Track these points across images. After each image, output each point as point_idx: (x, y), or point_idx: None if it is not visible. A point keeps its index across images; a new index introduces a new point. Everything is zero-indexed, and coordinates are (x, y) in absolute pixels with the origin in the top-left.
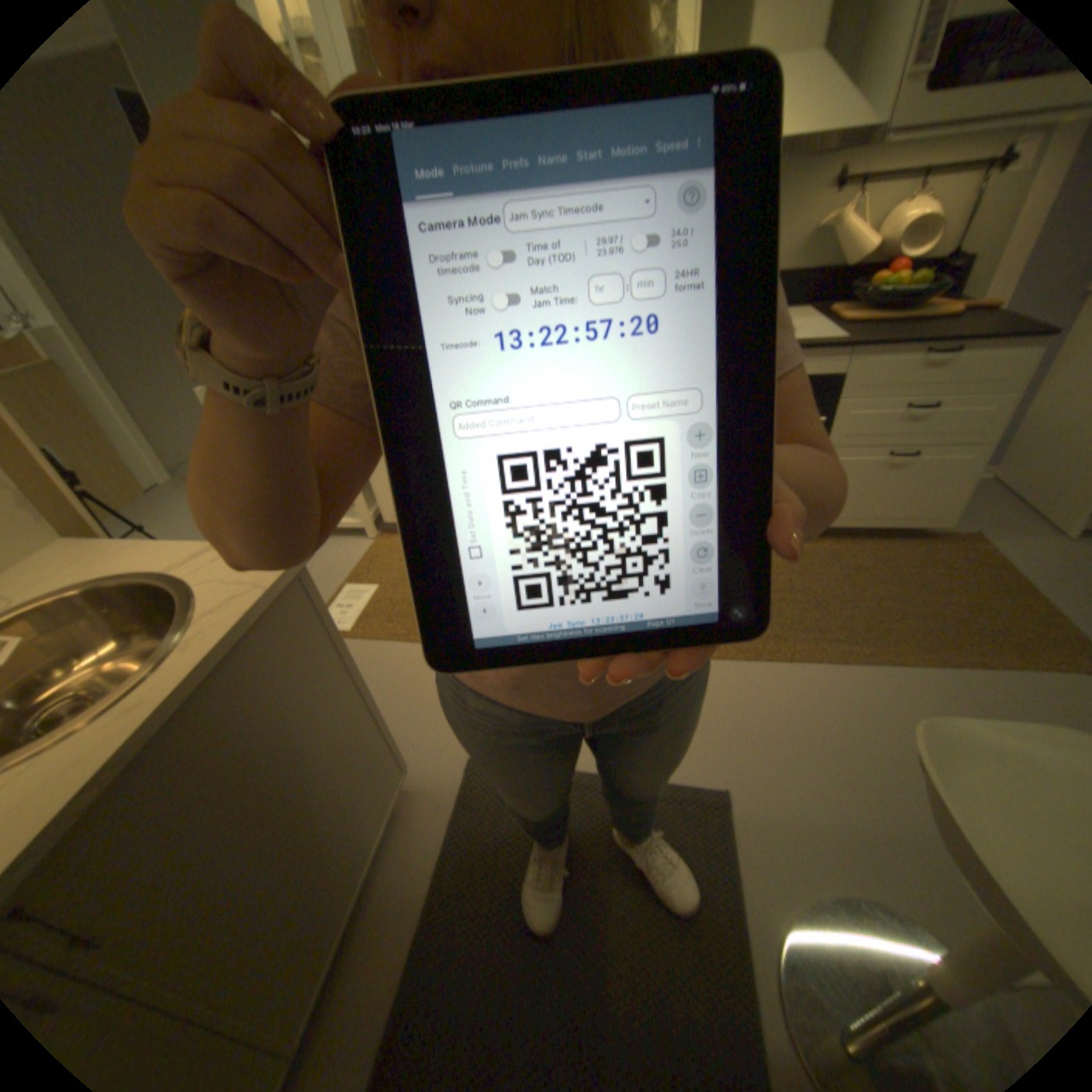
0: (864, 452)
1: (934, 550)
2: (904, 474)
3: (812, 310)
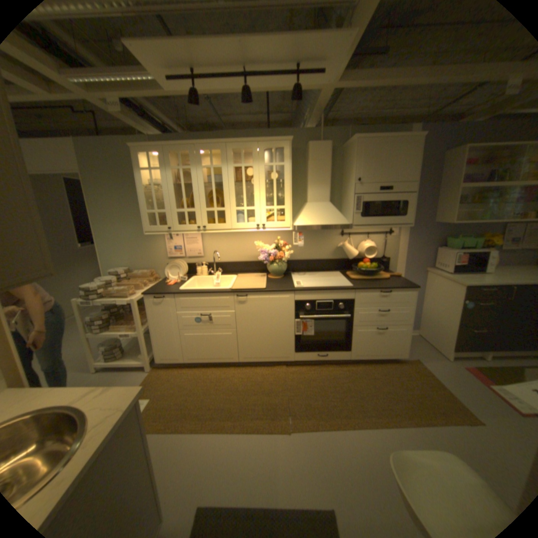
0: (367, 328)
1: (403, 369)
2: (384, 336)
3: (340, 273)
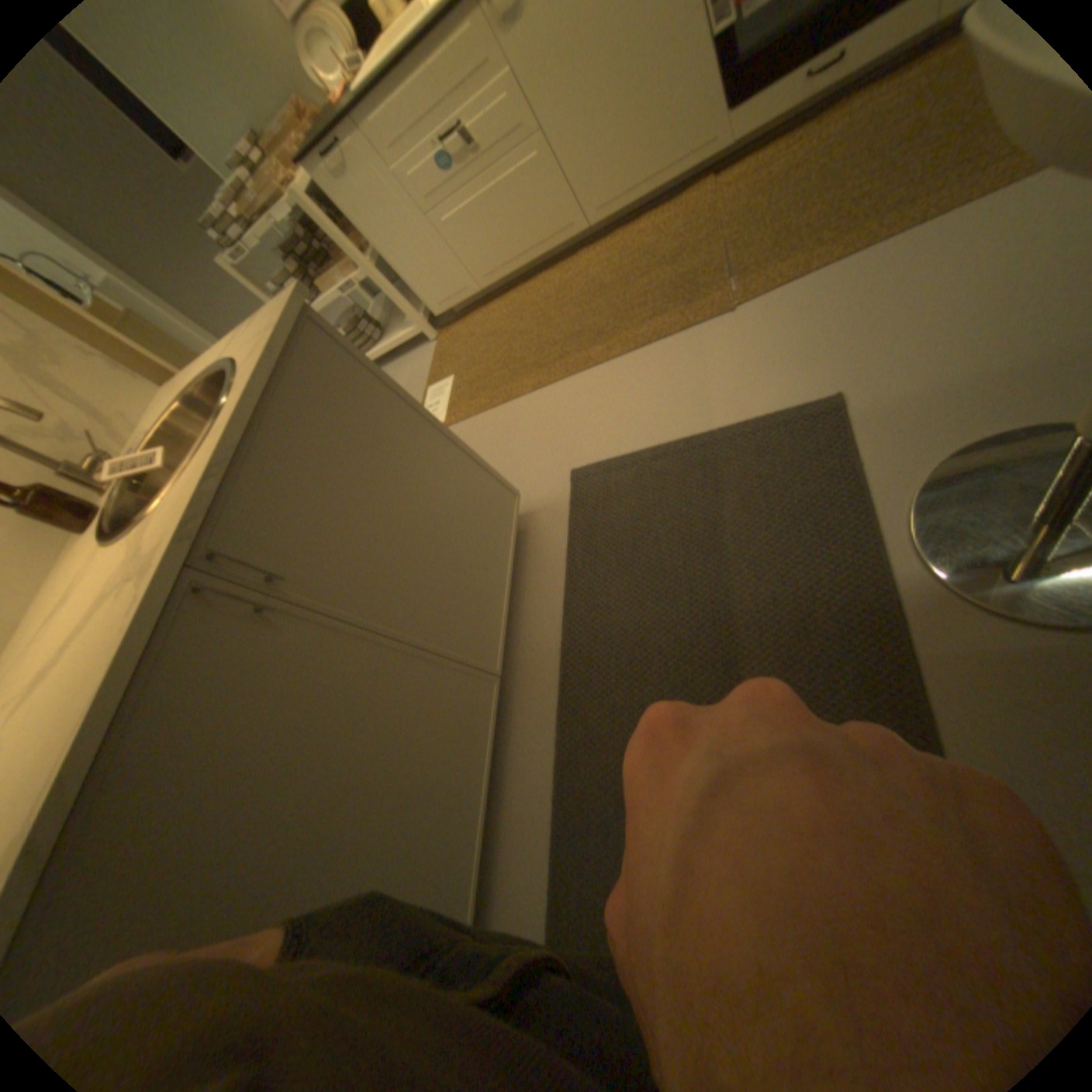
0: None
1: None
2: None
3: None
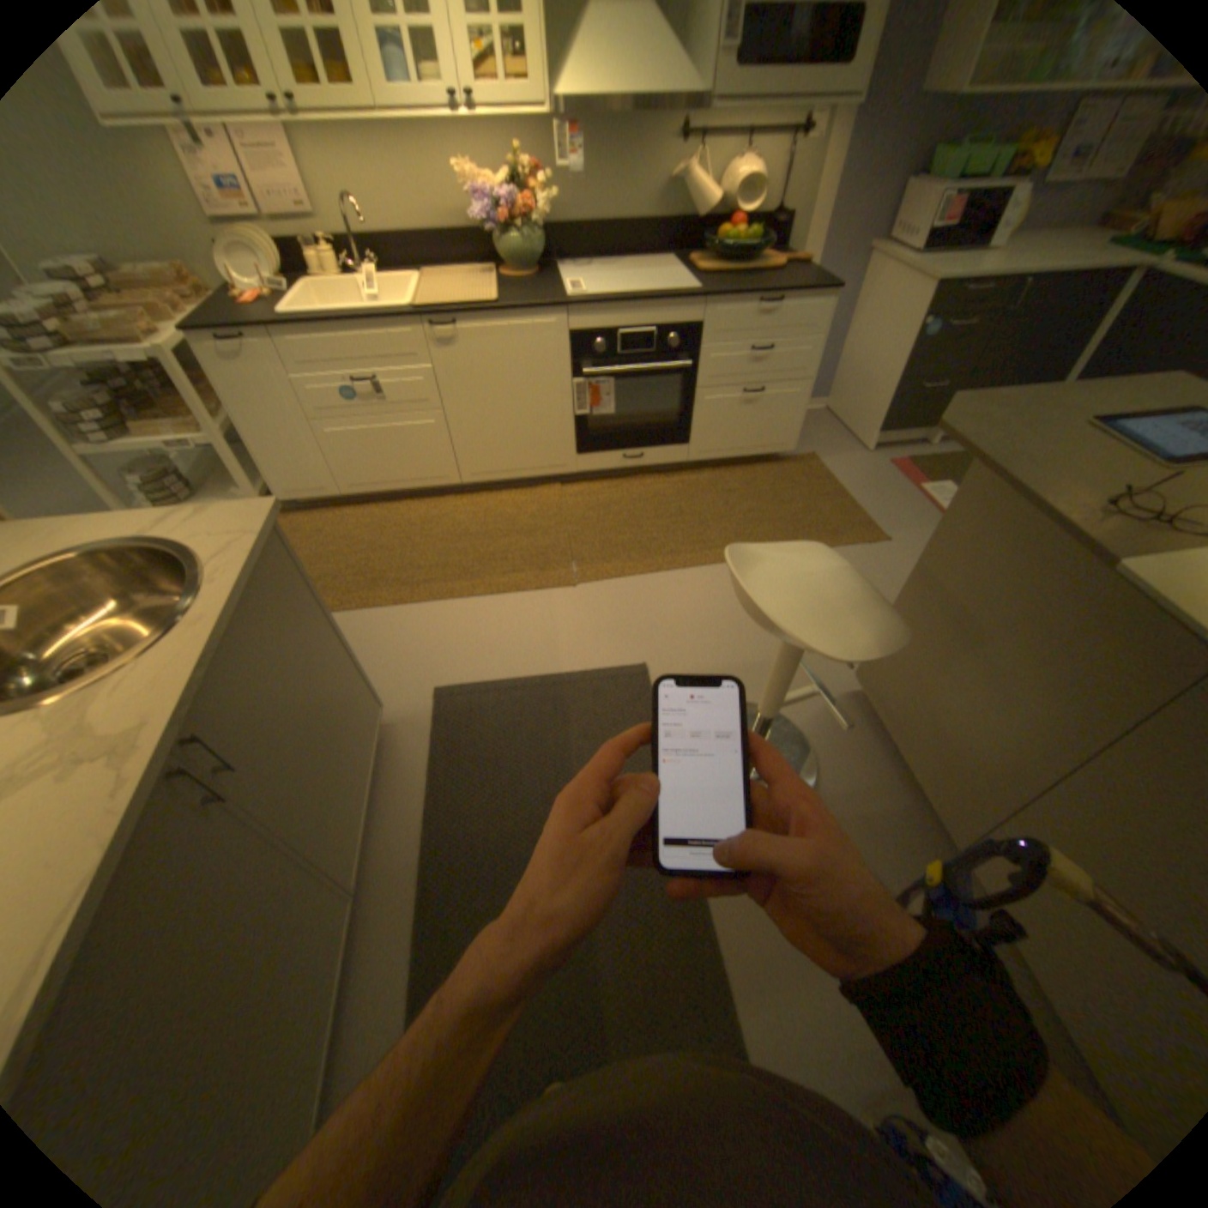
0: (724, 391)
1: (782, 470)
2: (755, 407)
3: (675, 259)
